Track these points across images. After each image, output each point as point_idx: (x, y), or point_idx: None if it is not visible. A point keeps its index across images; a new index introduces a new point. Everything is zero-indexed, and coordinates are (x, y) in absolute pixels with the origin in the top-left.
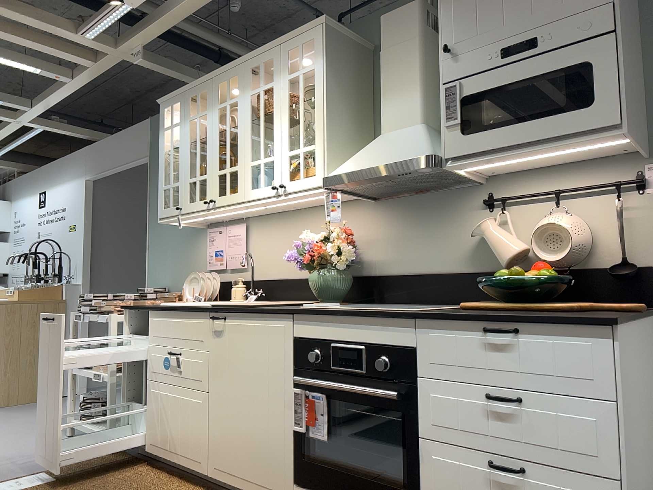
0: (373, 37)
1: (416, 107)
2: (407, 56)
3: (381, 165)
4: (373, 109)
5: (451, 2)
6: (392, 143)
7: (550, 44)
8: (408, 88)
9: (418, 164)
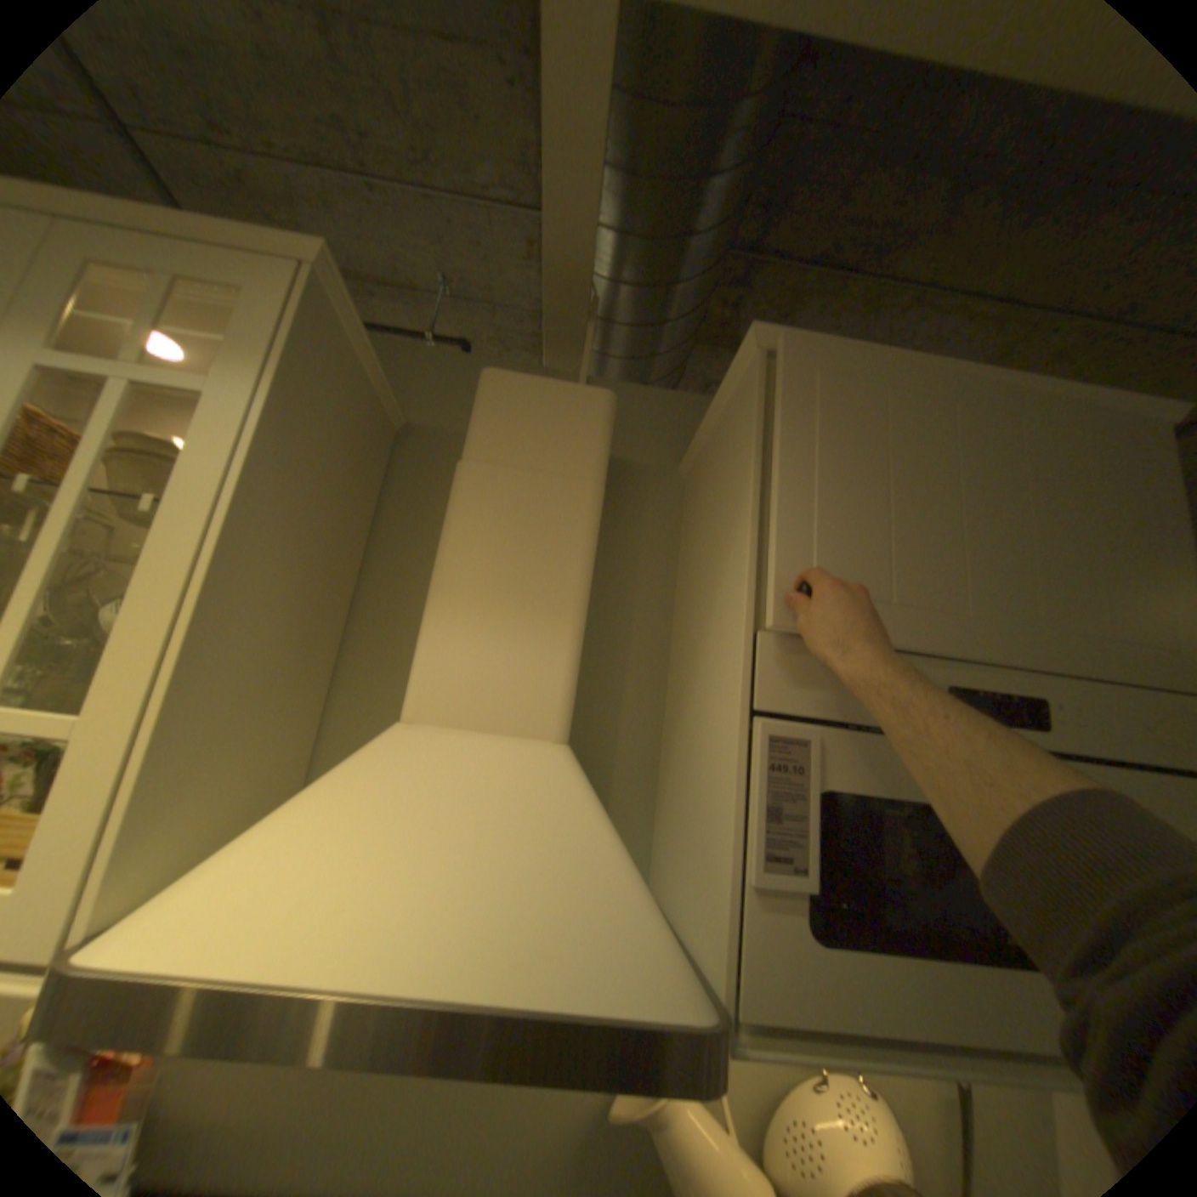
0: (412, 399)
1: (555, 681)
2: (555, 518)
3: (464, 1012)
4: (359, 583)
5: (808, 464)
6: (474, 814)
7: (1090, 737)
8: (541, 610)
9: (665, 1076)
